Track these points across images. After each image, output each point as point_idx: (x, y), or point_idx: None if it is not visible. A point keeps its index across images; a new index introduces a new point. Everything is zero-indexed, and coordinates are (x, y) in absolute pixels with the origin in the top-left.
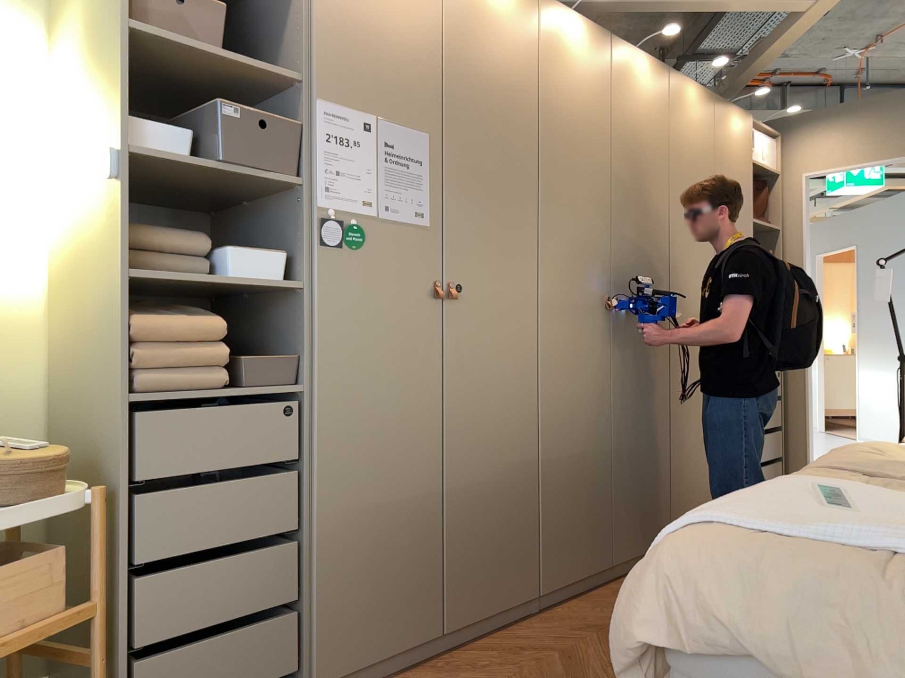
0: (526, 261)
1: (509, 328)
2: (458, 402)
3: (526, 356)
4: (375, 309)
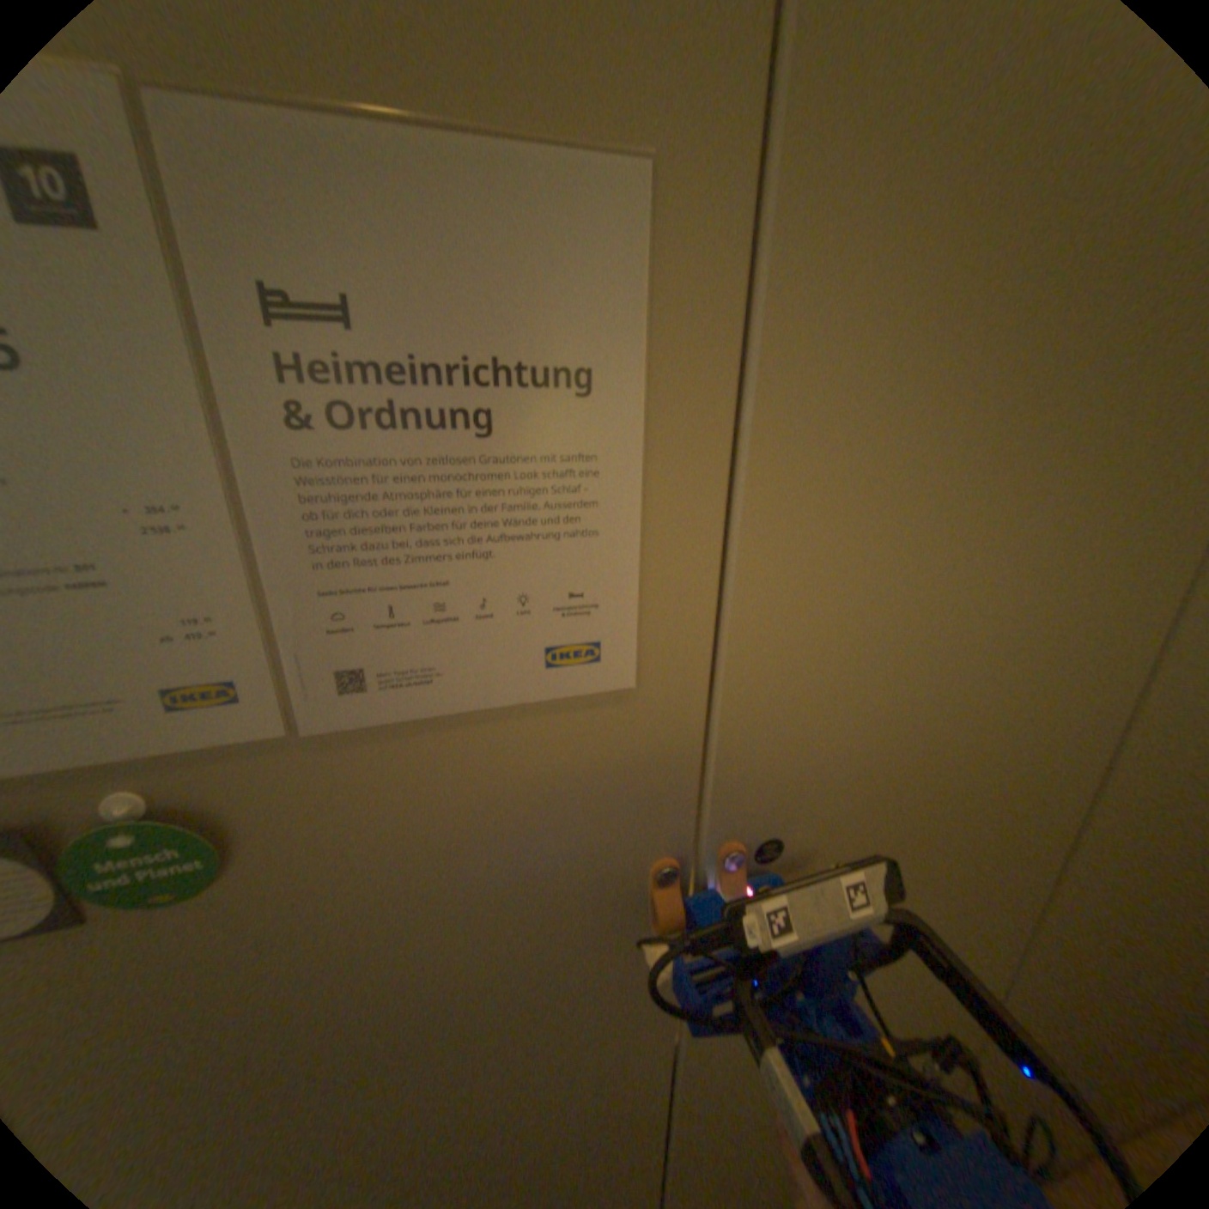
0: (1097, 690)
1: (953, 896)
2: (730, 1099)
3: (997, 936)
4: (370, 1029)
